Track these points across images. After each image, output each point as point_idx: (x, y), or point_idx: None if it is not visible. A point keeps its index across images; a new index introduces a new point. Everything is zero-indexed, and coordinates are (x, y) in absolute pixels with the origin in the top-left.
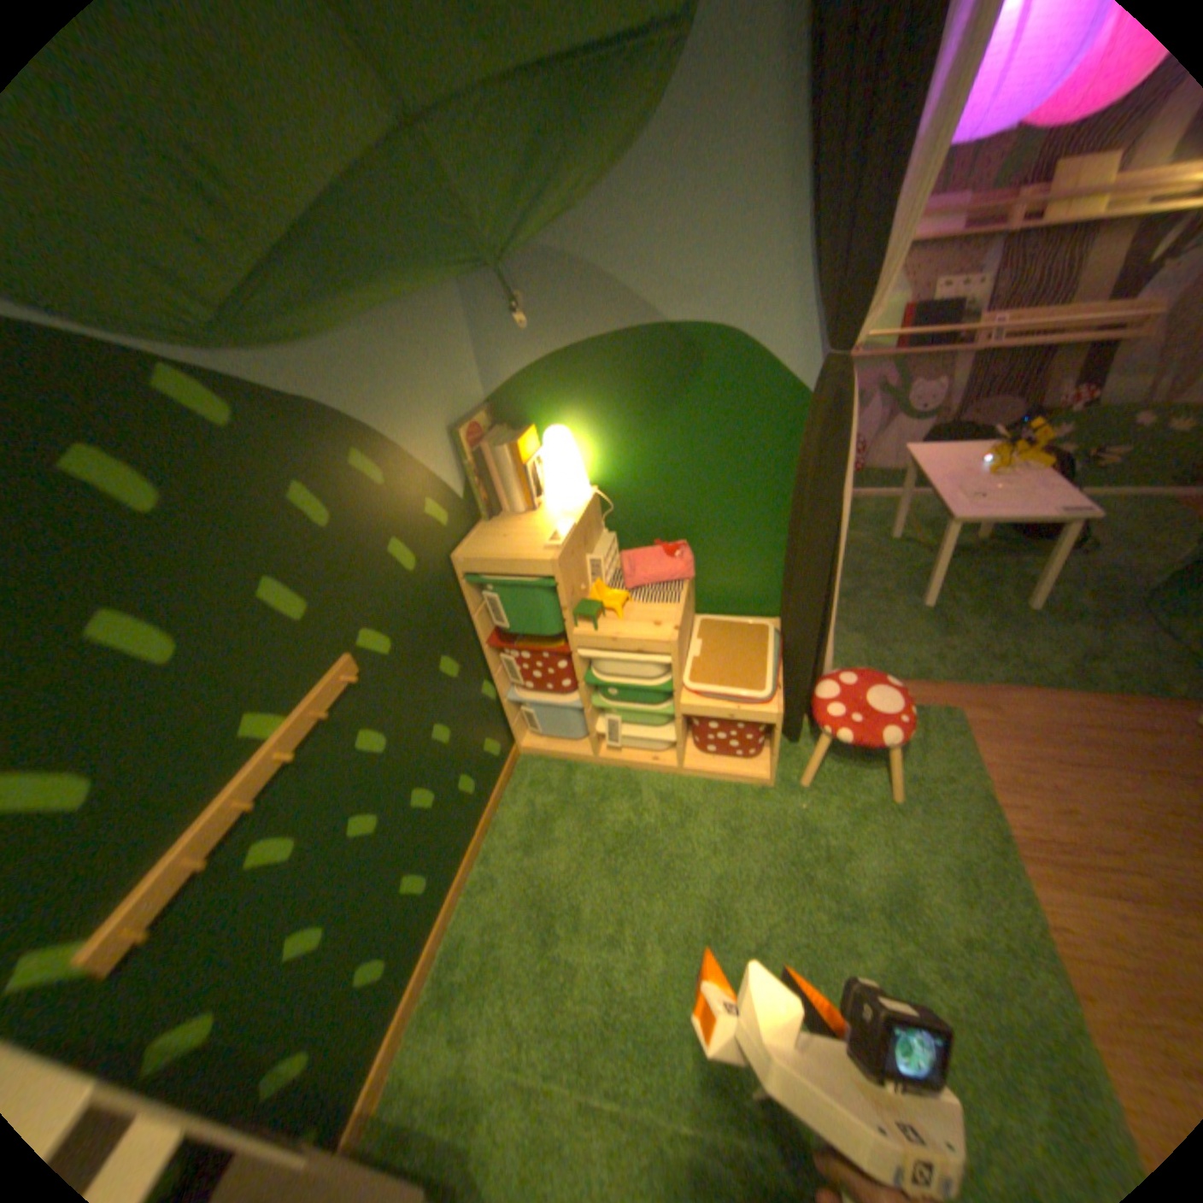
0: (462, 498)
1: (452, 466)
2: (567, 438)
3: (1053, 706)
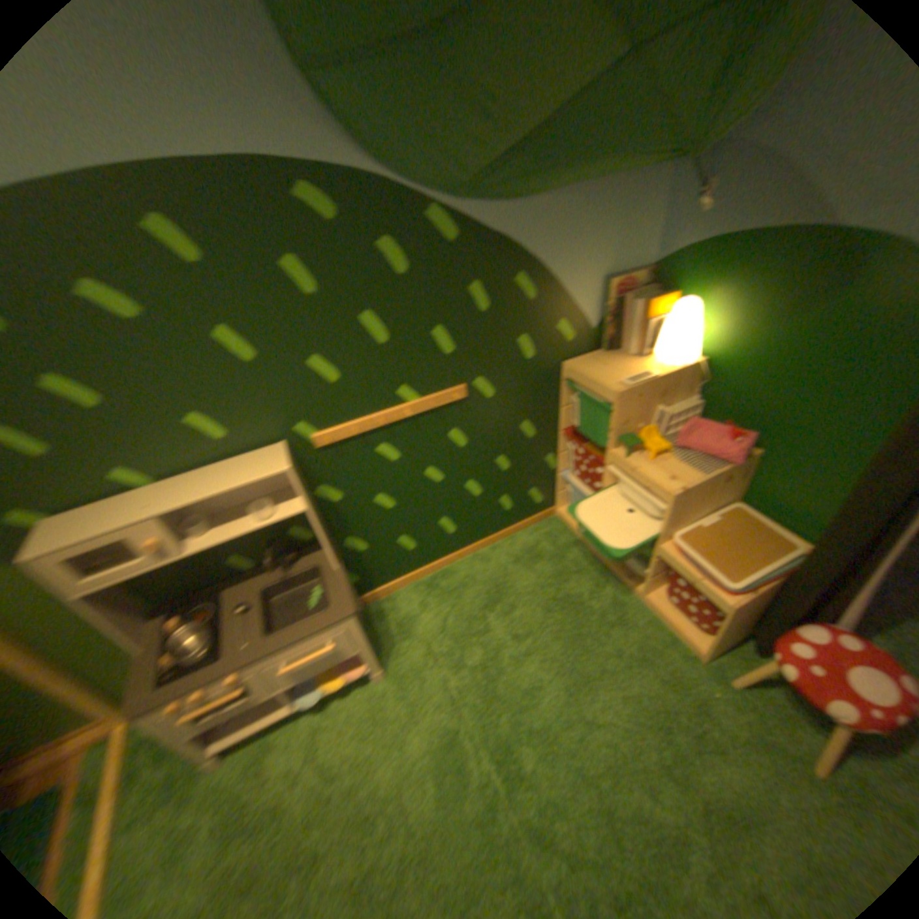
0: (593, 329)
1: (596, 304)
2: (694, 310)
3: None
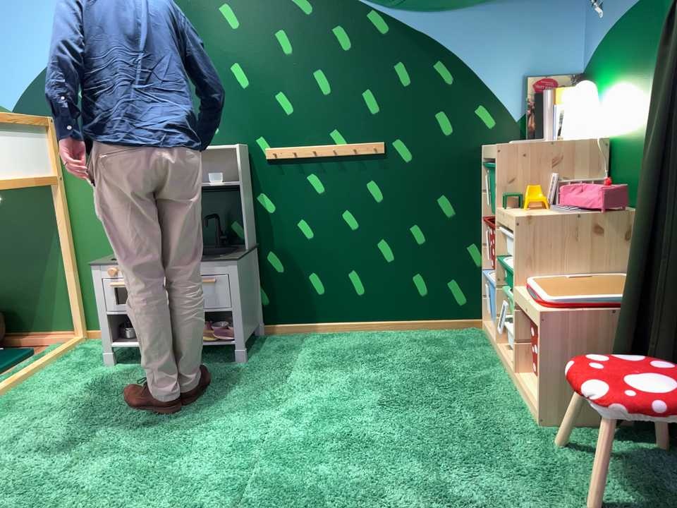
0: (514, 121)
1: (514, 98)
2: (585, 89)
3: None
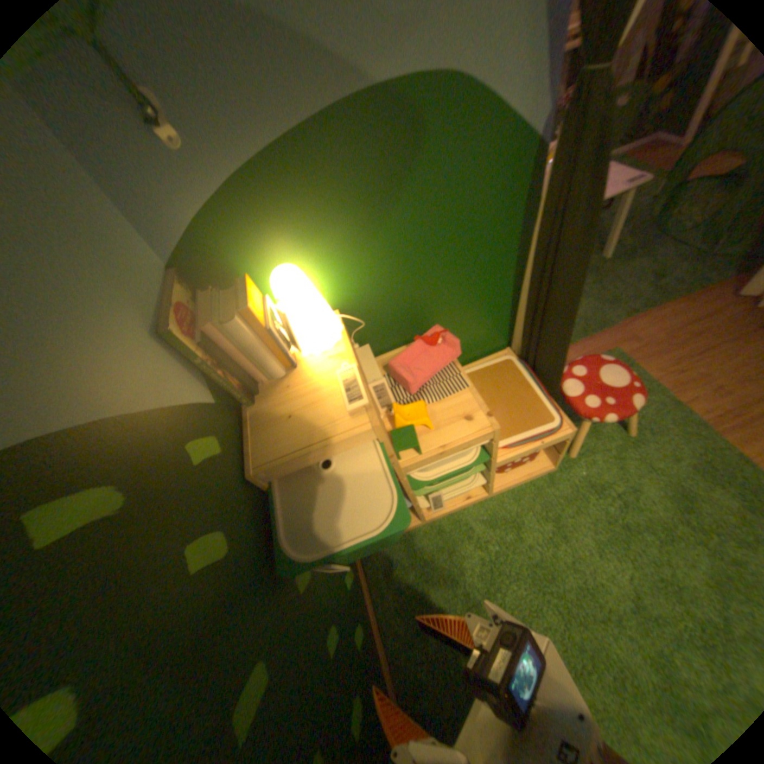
0: (215, 400)
1: (185, 373)
2: (299, 273)
3: (661, 319)
